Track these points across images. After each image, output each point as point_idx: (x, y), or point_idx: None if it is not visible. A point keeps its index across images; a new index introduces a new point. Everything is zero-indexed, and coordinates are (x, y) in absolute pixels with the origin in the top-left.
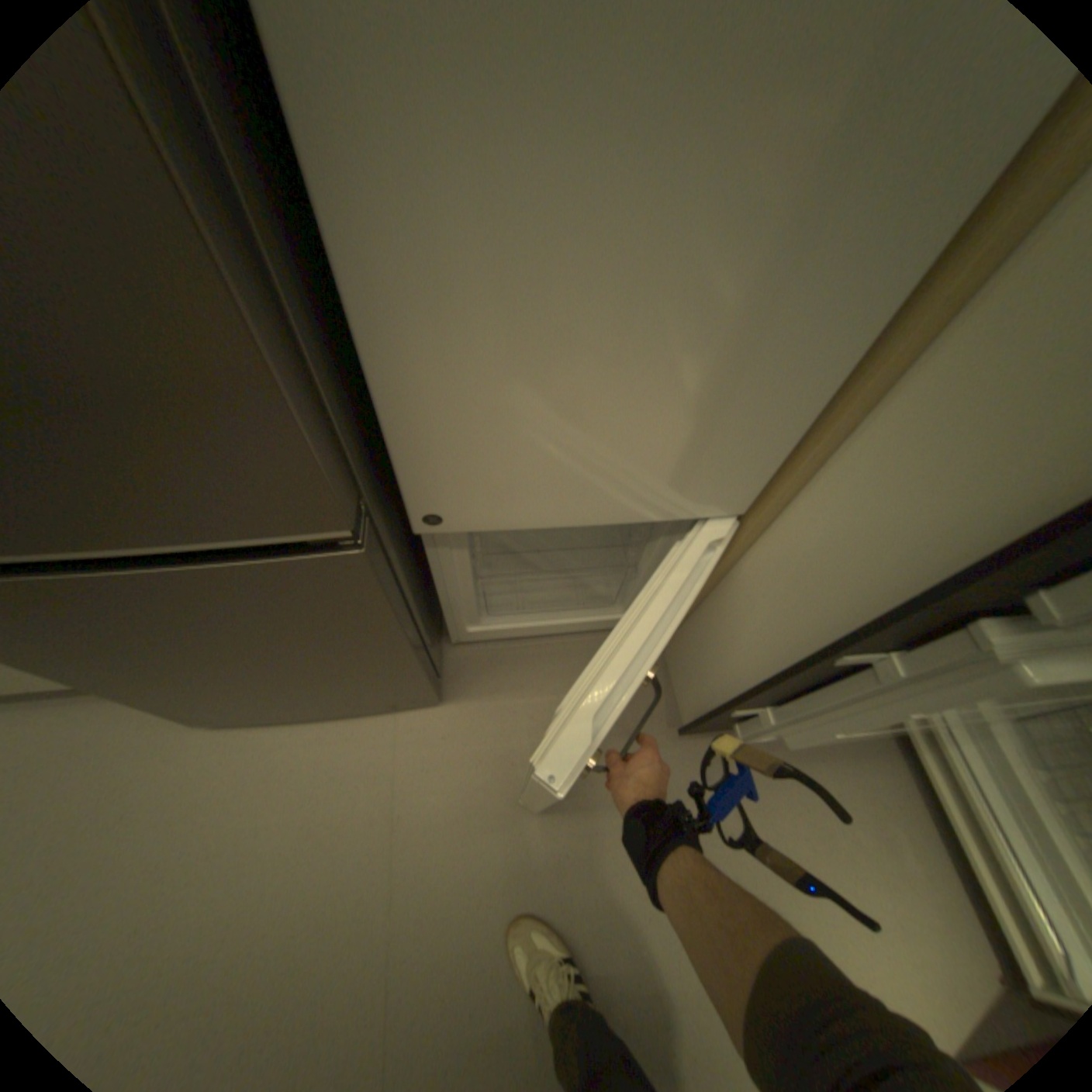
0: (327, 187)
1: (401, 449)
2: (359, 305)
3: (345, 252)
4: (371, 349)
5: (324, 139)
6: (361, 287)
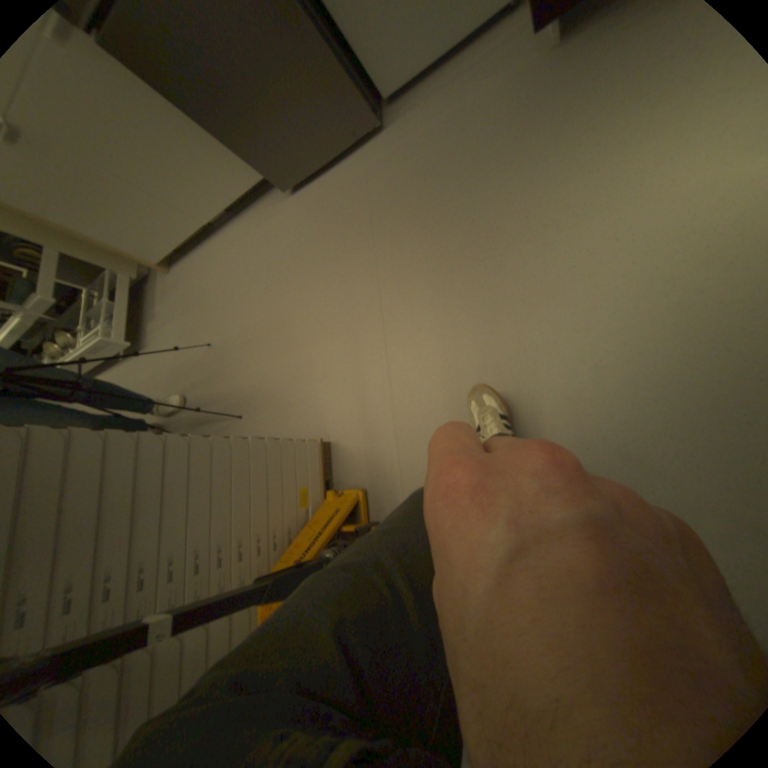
0: None
1: None
2: None
3: None
4: None
5: None
6: None
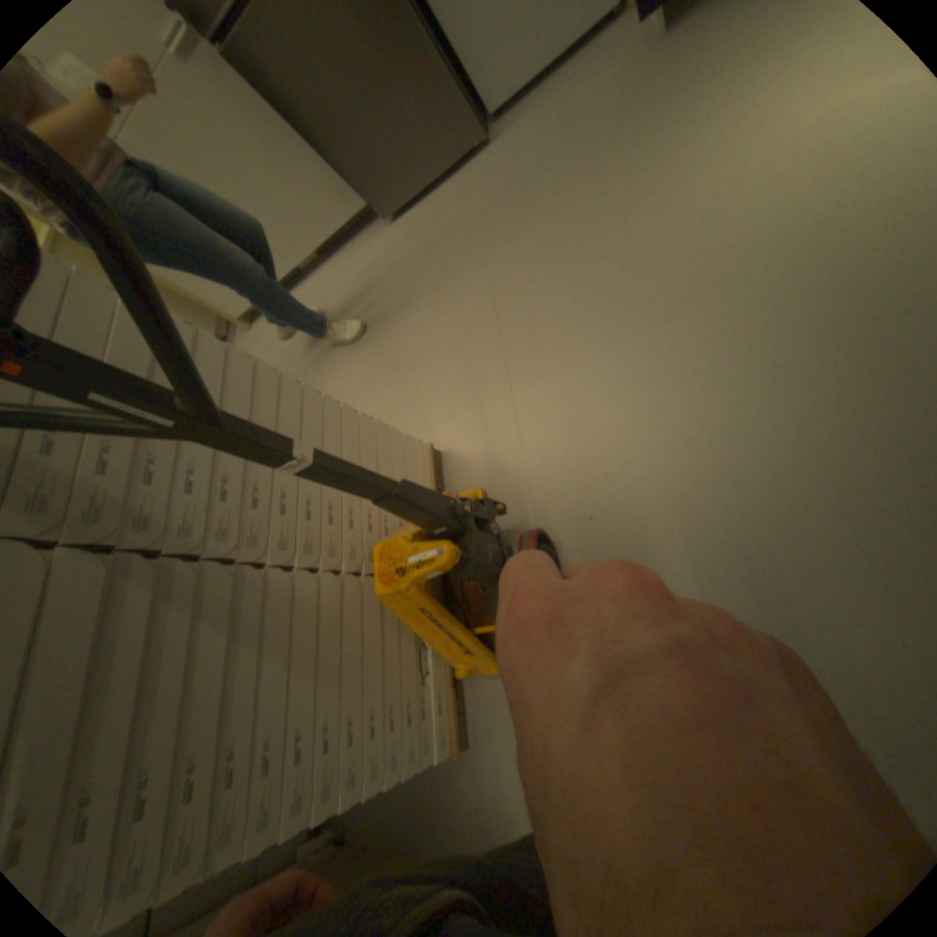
0: None
1: None
2: None
3: None
4: None
5: None
6: None
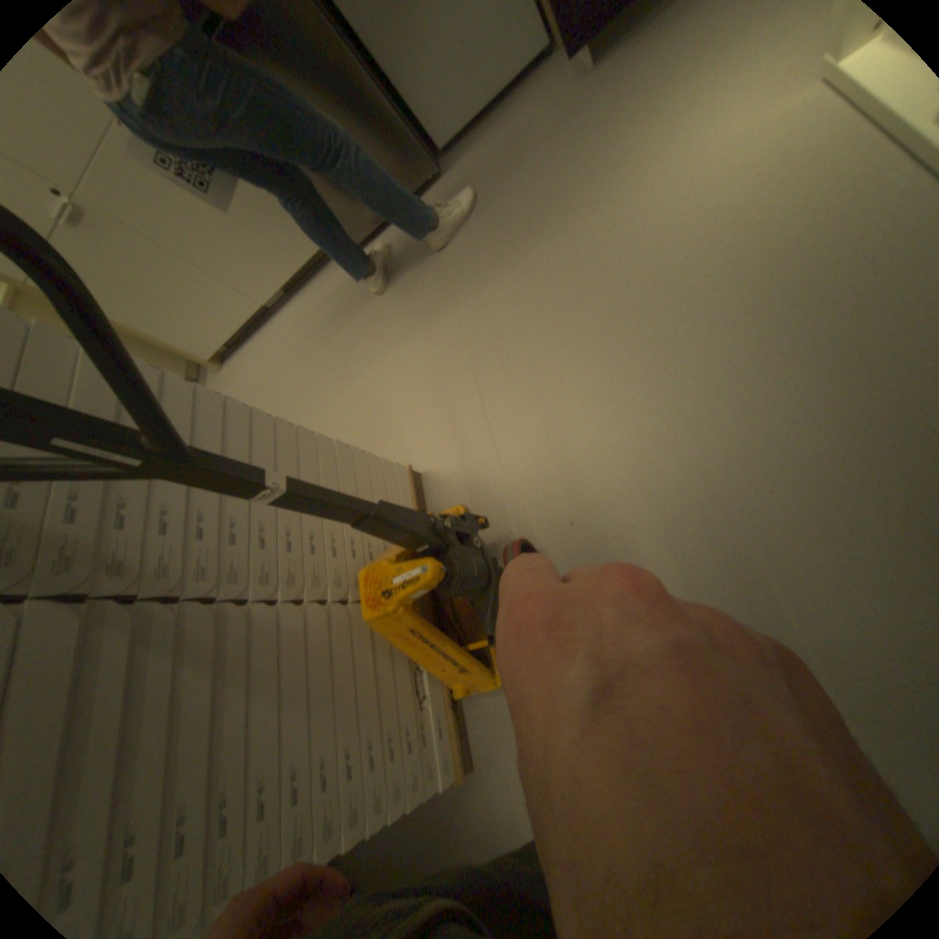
0: None
1: None
2: None
3: None
4: None
5: None
6: None
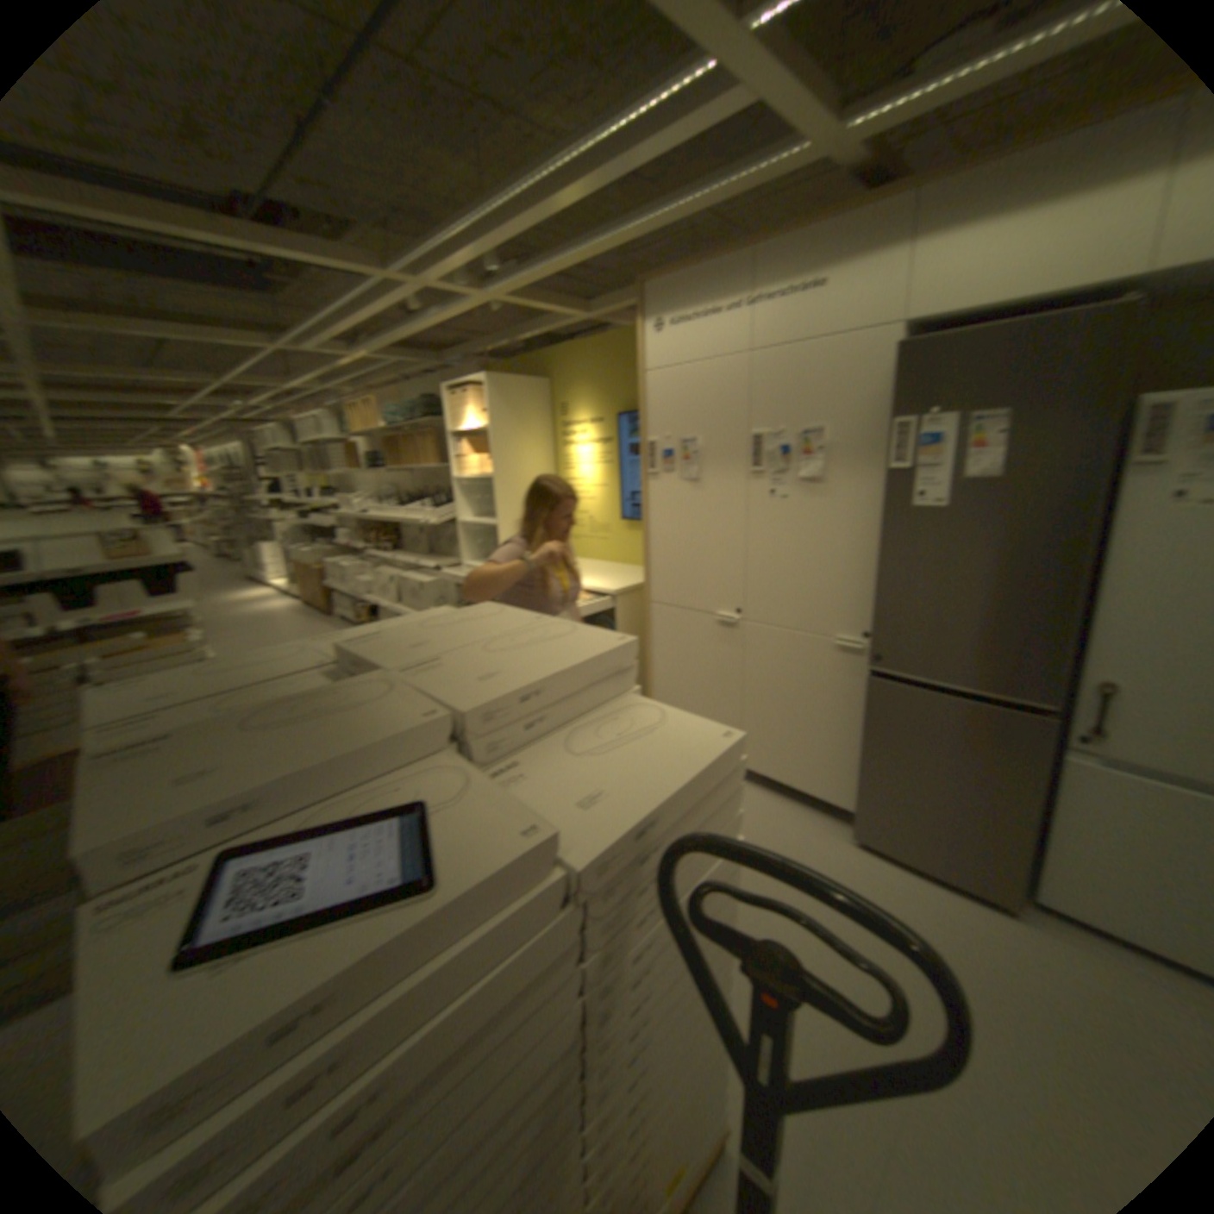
0: (1094, 622)
1: (1084, 701)
2: (1088, 652)
3: (1091, 637)
4: (1085, 666)
5: (1104, 612)
6: (1097, 643)
